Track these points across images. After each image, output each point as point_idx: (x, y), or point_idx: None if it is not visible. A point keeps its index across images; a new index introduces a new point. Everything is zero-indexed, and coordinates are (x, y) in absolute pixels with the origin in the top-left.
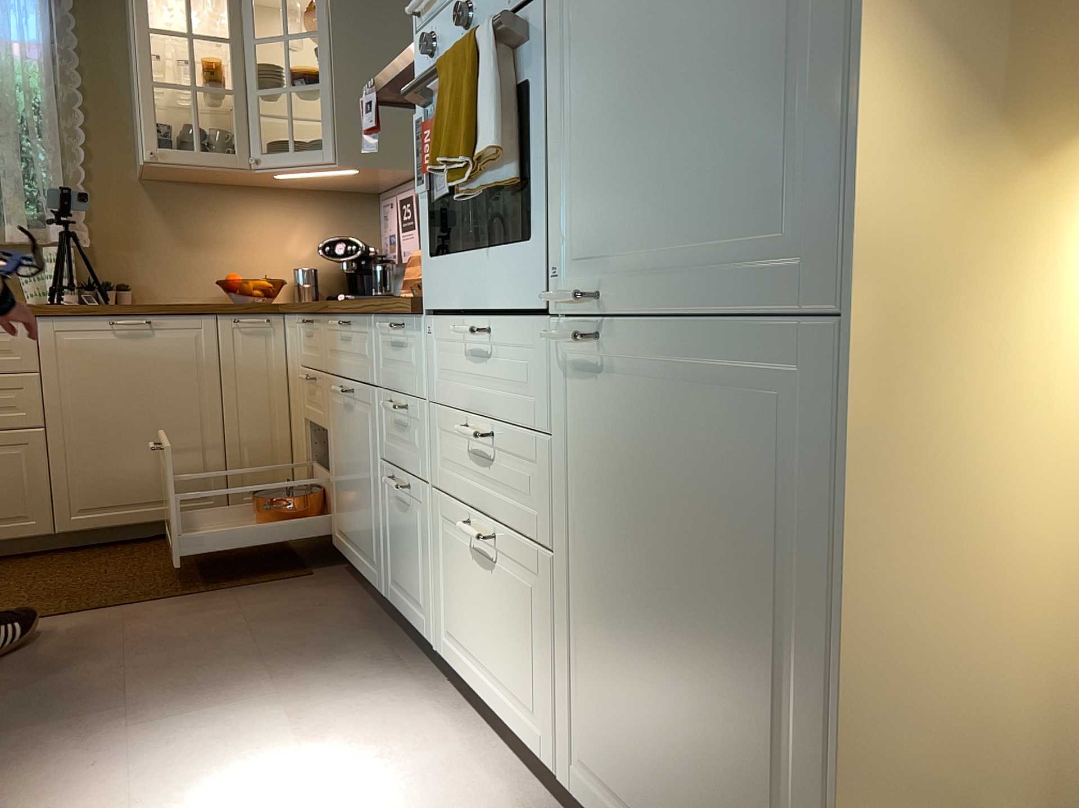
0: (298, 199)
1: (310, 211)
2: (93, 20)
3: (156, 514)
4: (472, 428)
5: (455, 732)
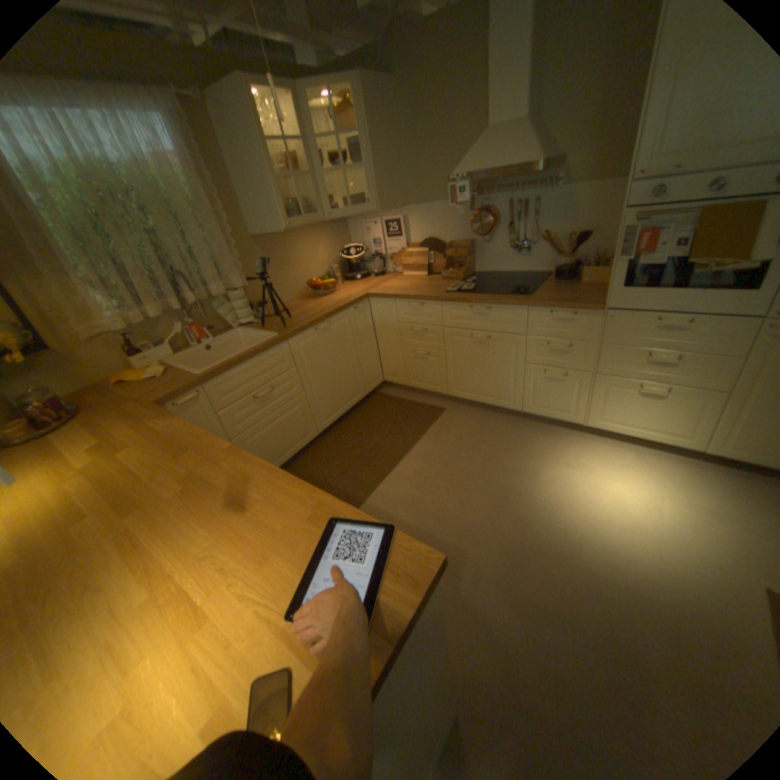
0: (316, 227)
1: (322, 232)
2: (193, 128)
3: (347, 408)
4: (655, 353)
5: (612, 447)
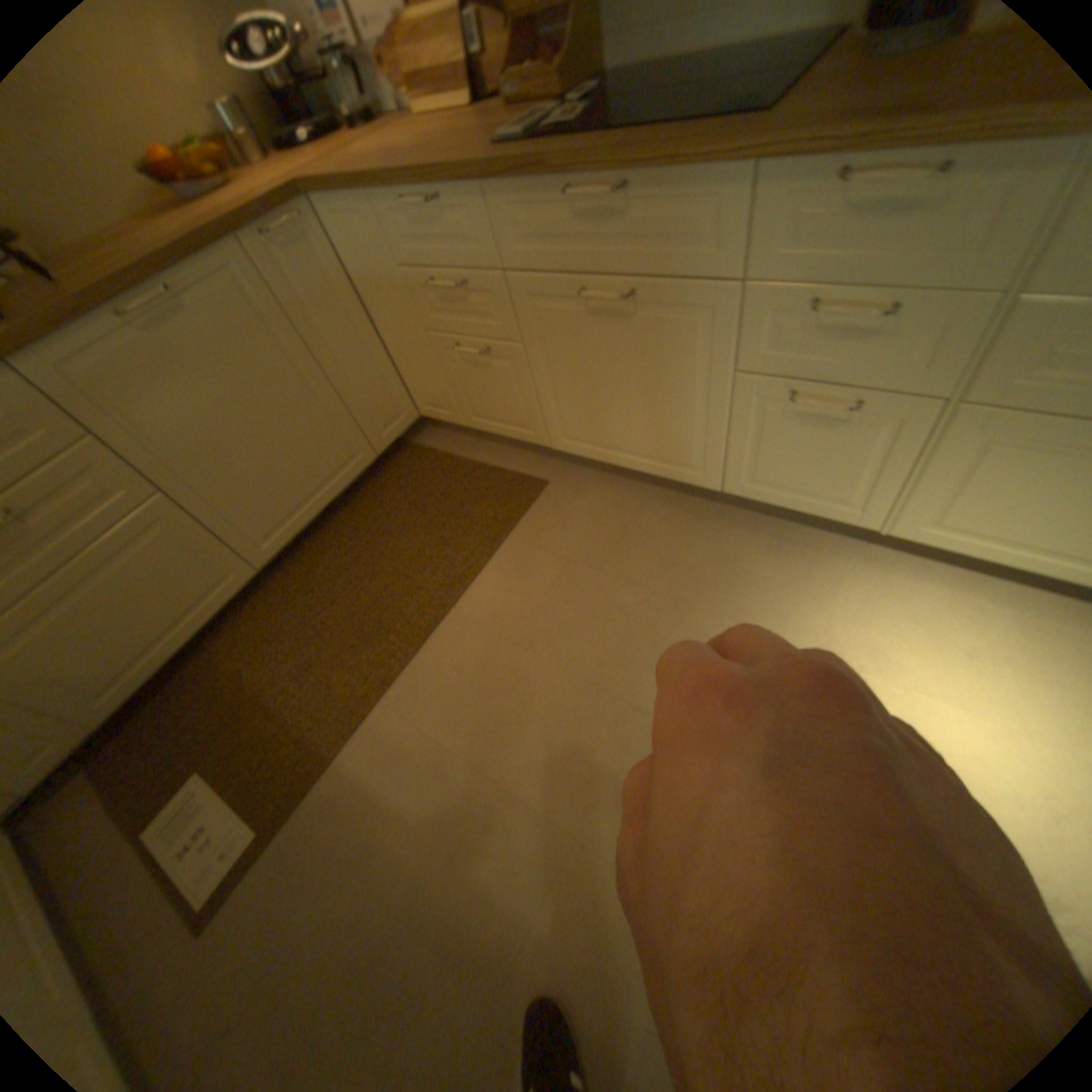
0: None
1: None
2: None
3: (325, 496)
4: None
5: (952, 590)
